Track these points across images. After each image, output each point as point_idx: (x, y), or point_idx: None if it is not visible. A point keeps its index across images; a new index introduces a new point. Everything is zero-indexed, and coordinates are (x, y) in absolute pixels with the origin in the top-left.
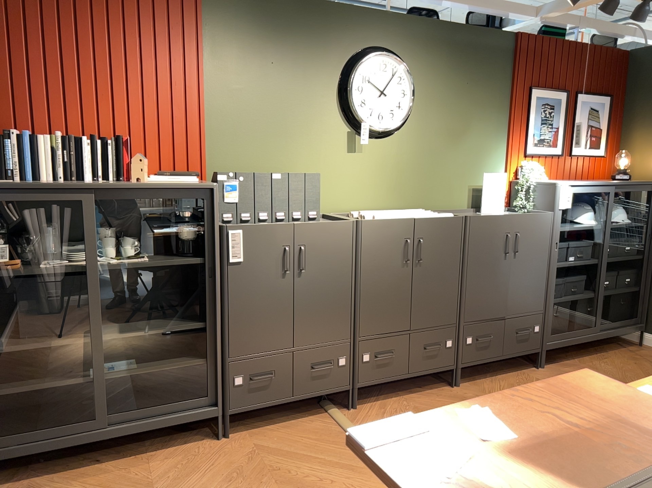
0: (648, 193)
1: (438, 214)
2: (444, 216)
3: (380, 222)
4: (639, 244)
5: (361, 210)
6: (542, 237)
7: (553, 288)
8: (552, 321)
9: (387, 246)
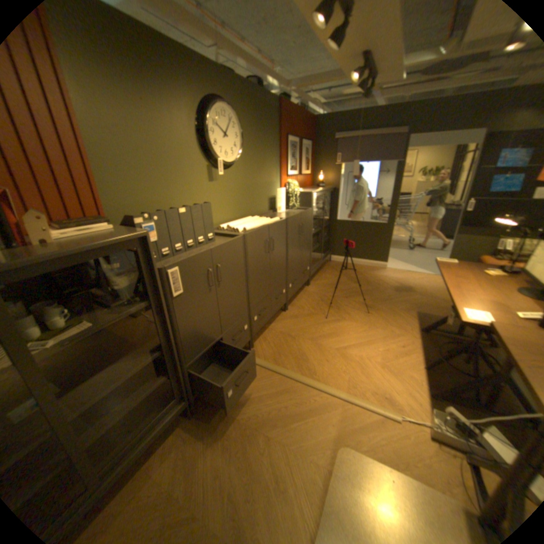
0: (330, 192)
1: (273, 219)
2: (276, 220)
3: (255, 233)
4: (327, 217)
5: (222, 223)
6: (309, 222)
7: (311, 247)
8: (311, 262)
9: (259, 248)
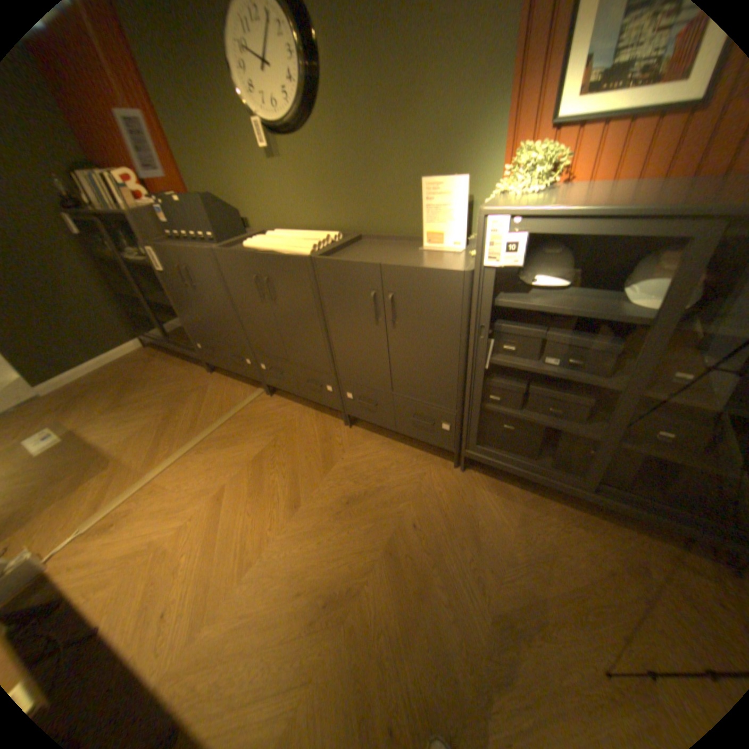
0: None
1: (297, 249)
2: (300, 253)
3: (228, 254)
4: None
5: (297, 229)
6: (442, 309)
7: (475, 391)
8: (475, 430)
9: (242, 279)
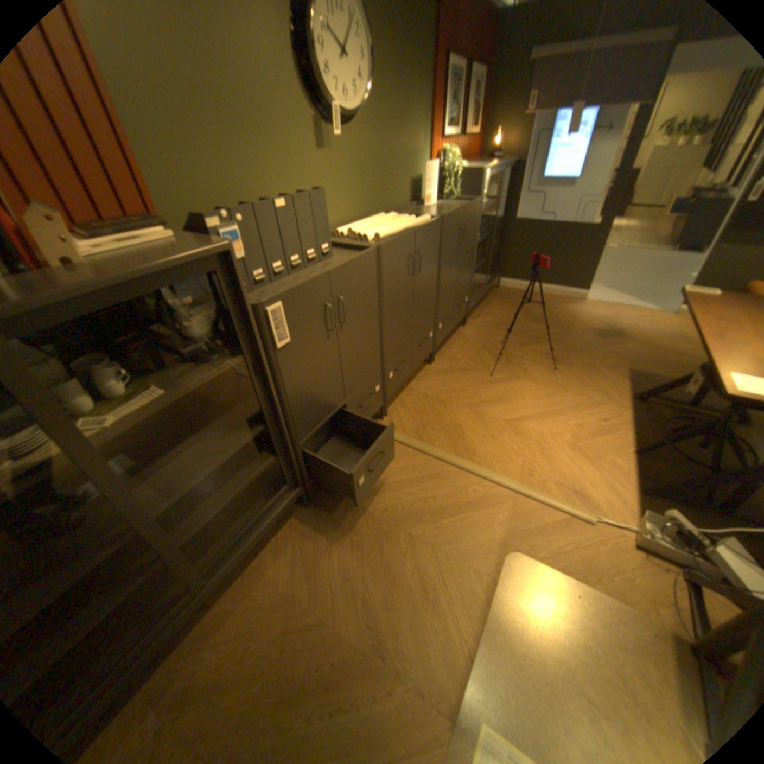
0: (510, 168)
1: (420, 219)
2: (425, 220)
3: (394, 243)
4: (500, 213)
5: (339, 226)
6: (474, 223)
7: (474, 265)
8: (471, 290)
9: (399, 268)
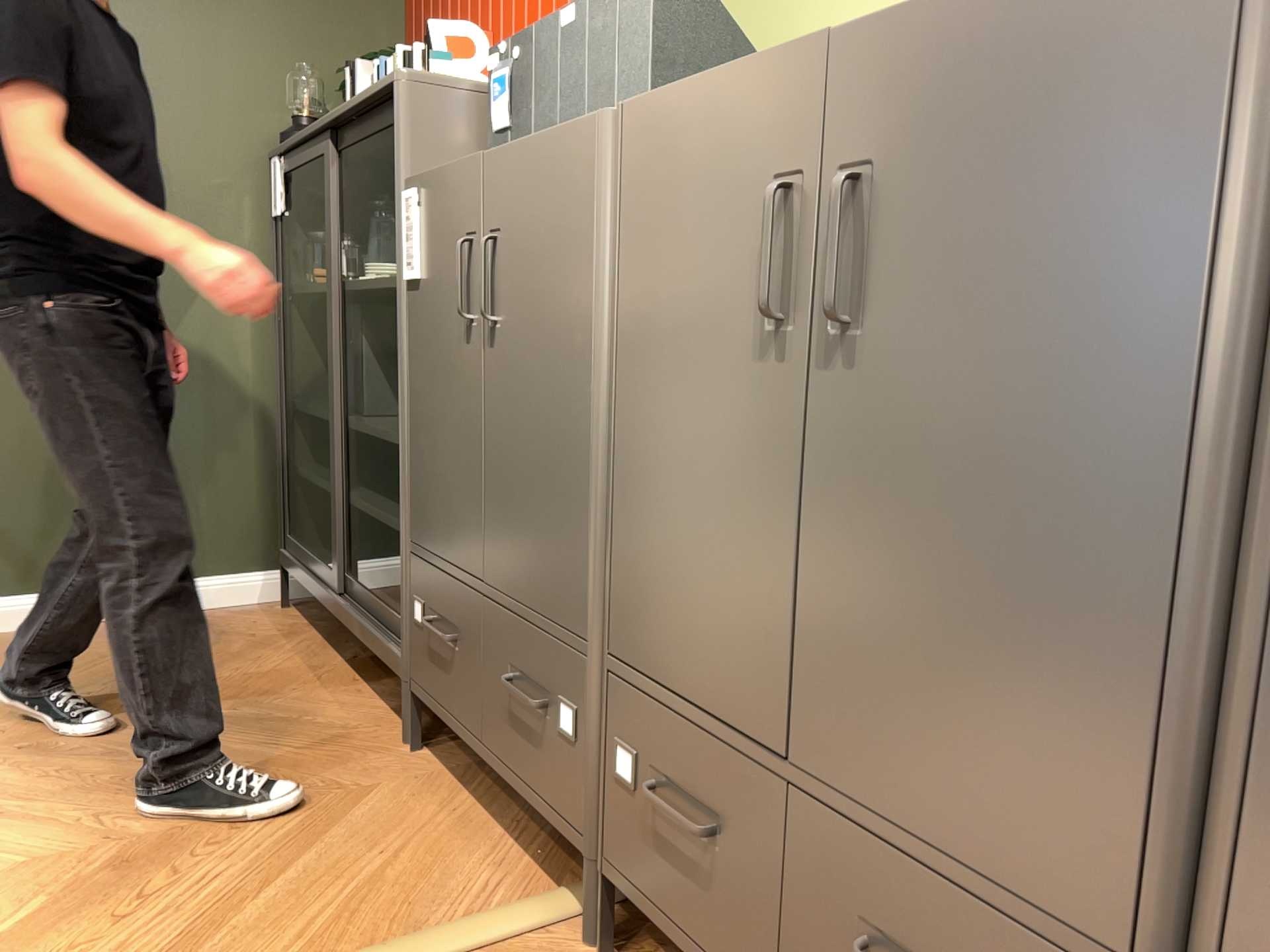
0: None
1: None
2: None
3: (678, 102)
4: None
5: None
6: None
7: None
8: None
9: (699, 230)
